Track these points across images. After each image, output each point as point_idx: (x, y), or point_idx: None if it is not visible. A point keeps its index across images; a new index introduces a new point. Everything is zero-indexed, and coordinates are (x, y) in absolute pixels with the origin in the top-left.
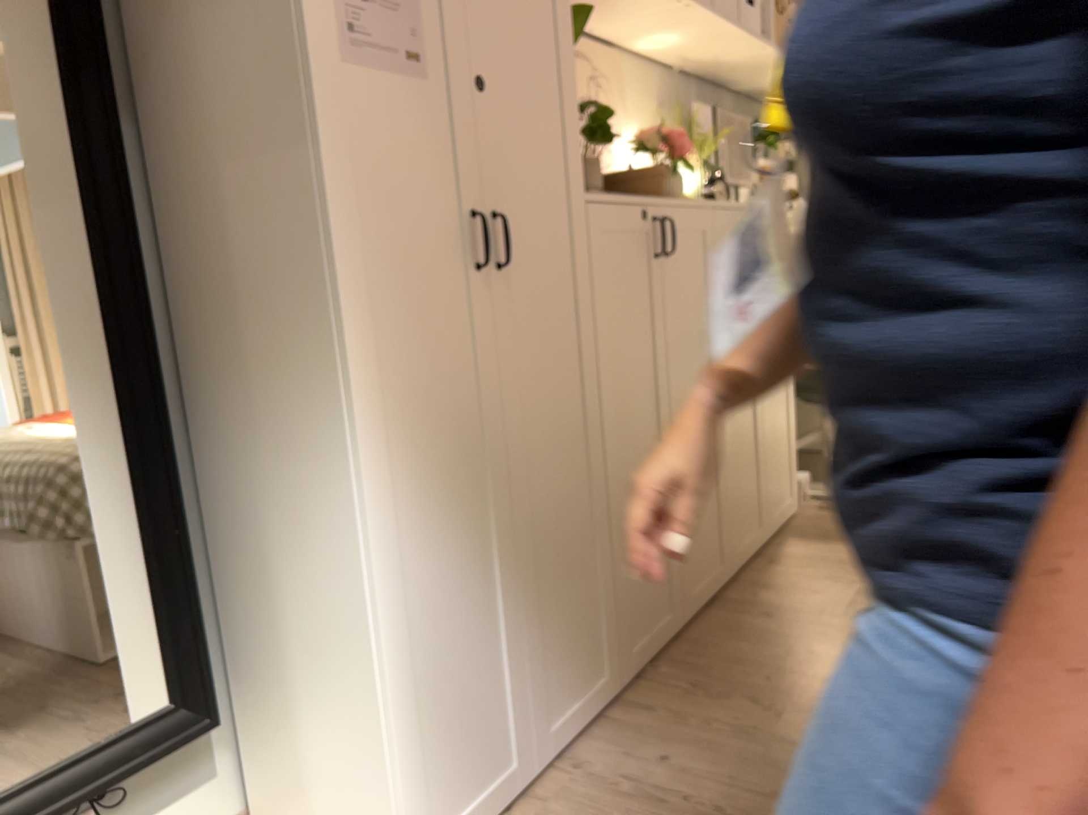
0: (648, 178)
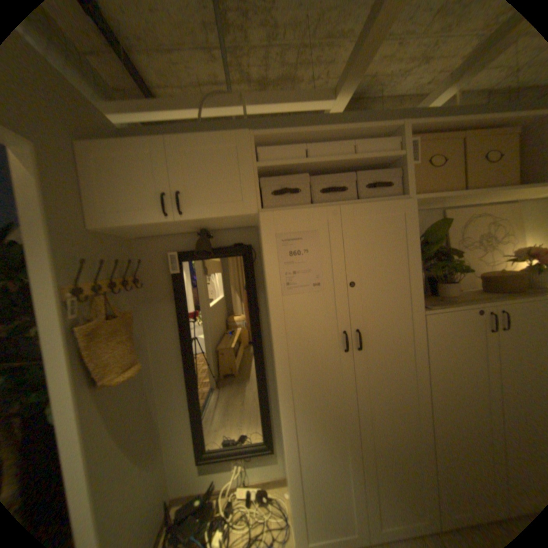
0: (509, 282)
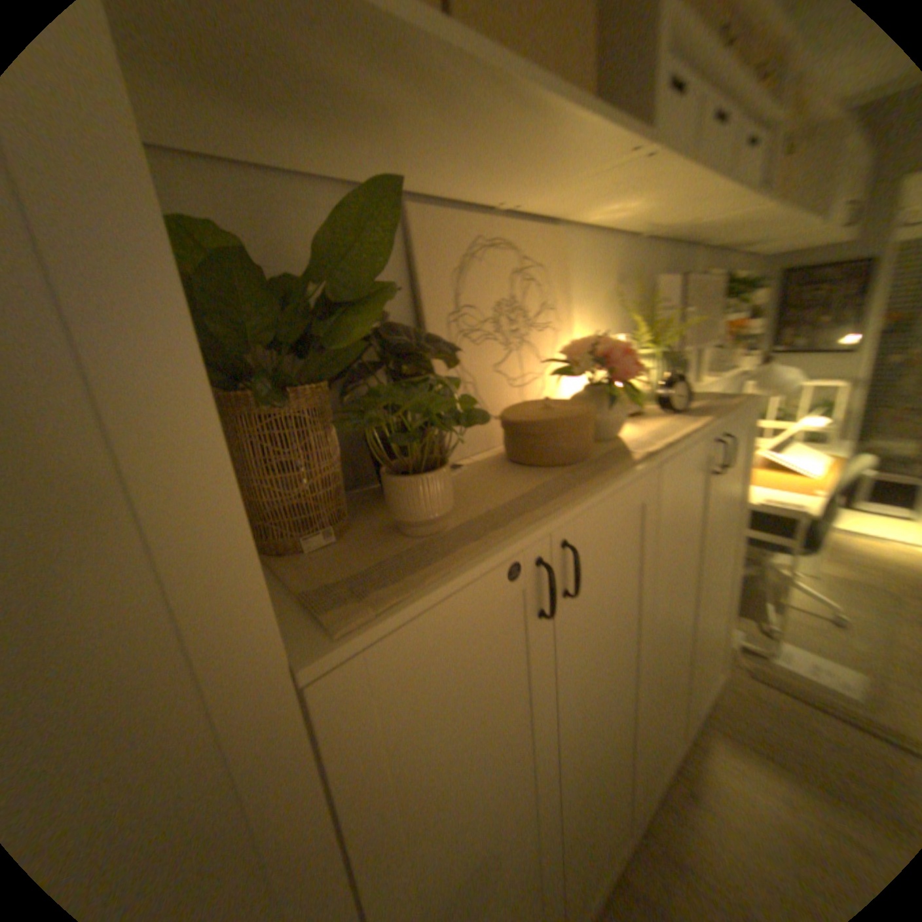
0: (565, 432)
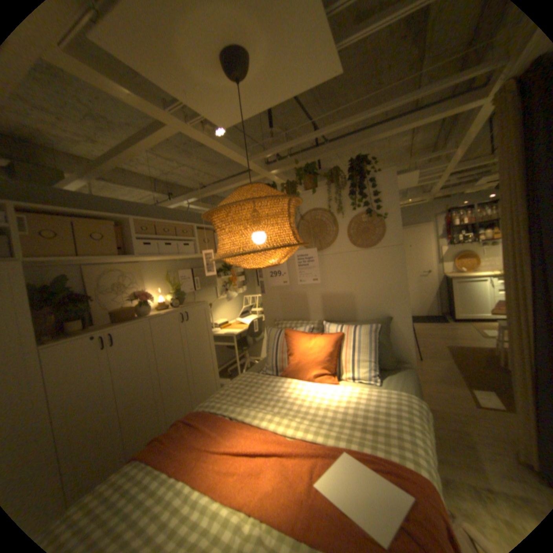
0: (120, 313)
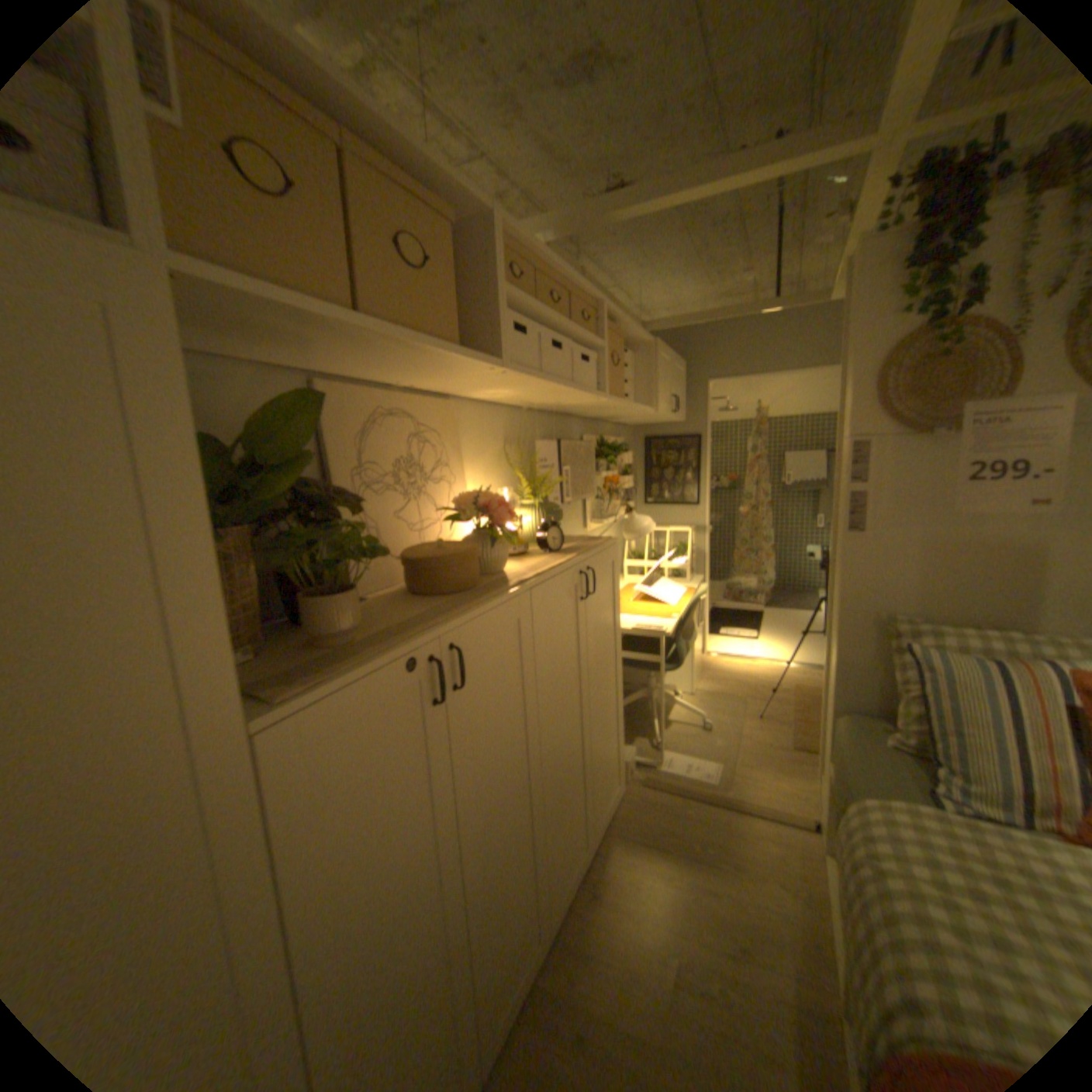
0: (453, 565)
